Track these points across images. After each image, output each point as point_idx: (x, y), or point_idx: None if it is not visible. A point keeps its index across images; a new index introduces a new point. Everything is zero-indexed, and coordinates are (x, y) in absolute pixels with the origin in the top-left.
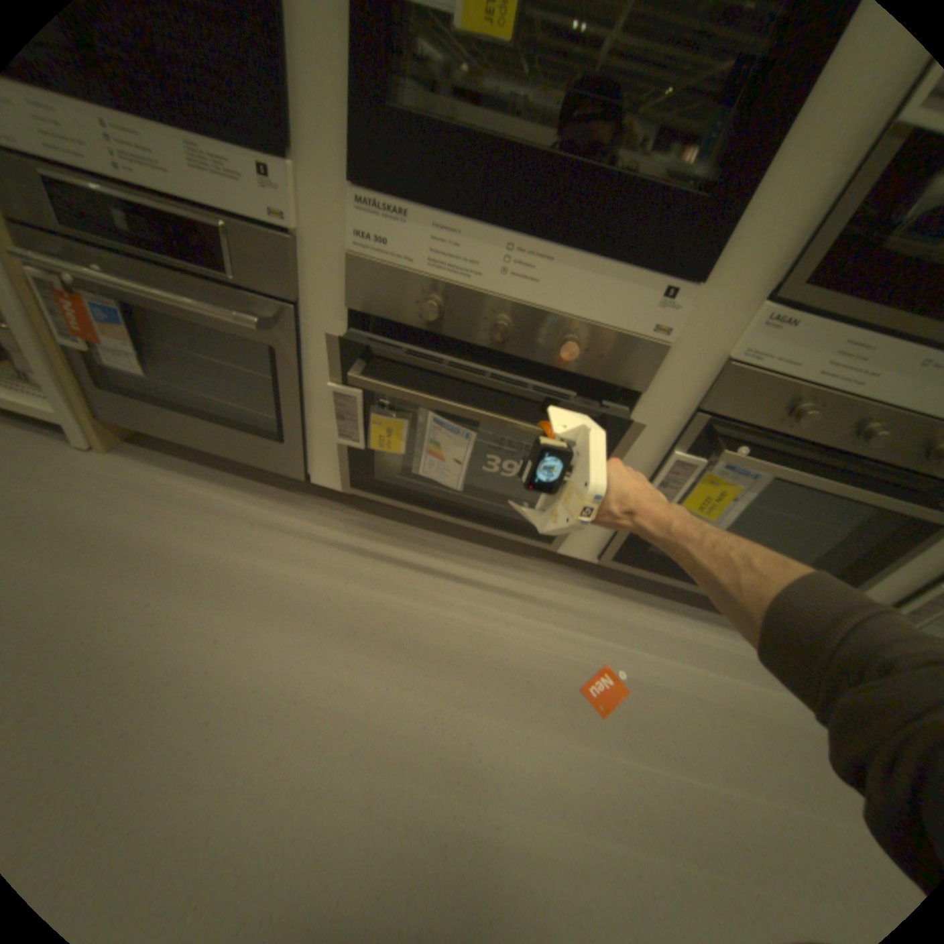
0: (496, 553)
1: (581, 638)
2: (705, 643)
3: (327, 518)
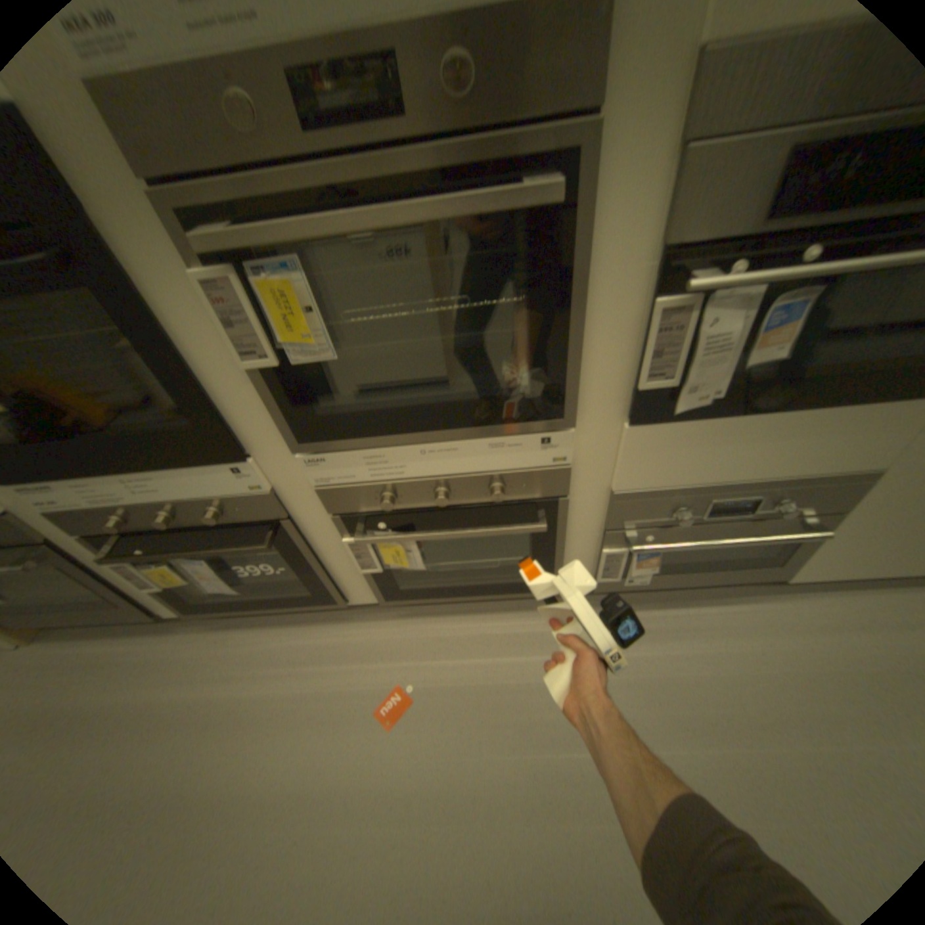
0: (320, 616)
1: (380, 668)
2: (486, 634)
3: (189, 636)
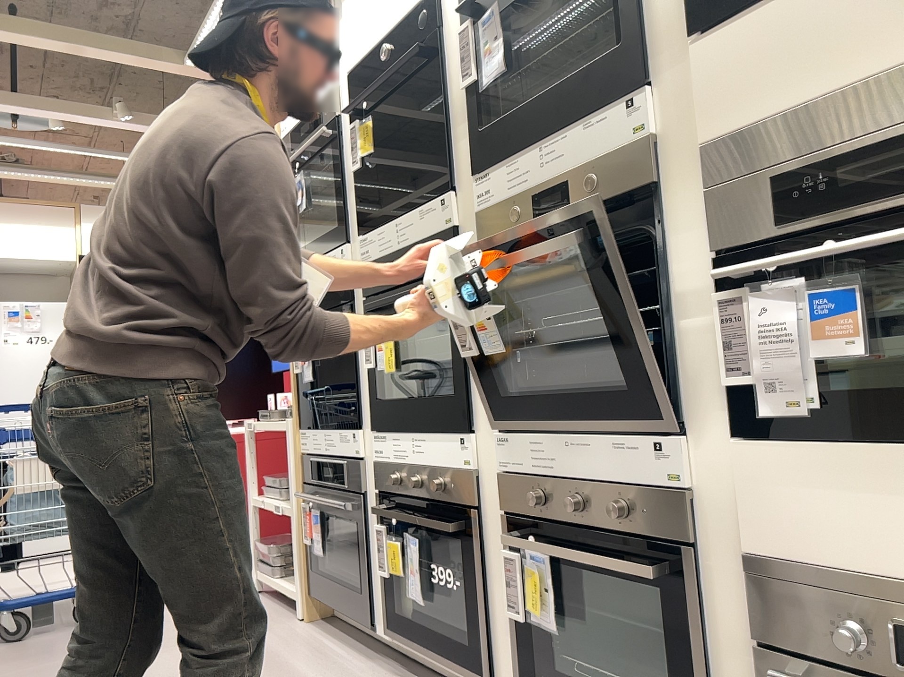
0: None
1: None
2: None
3: (378, 669)
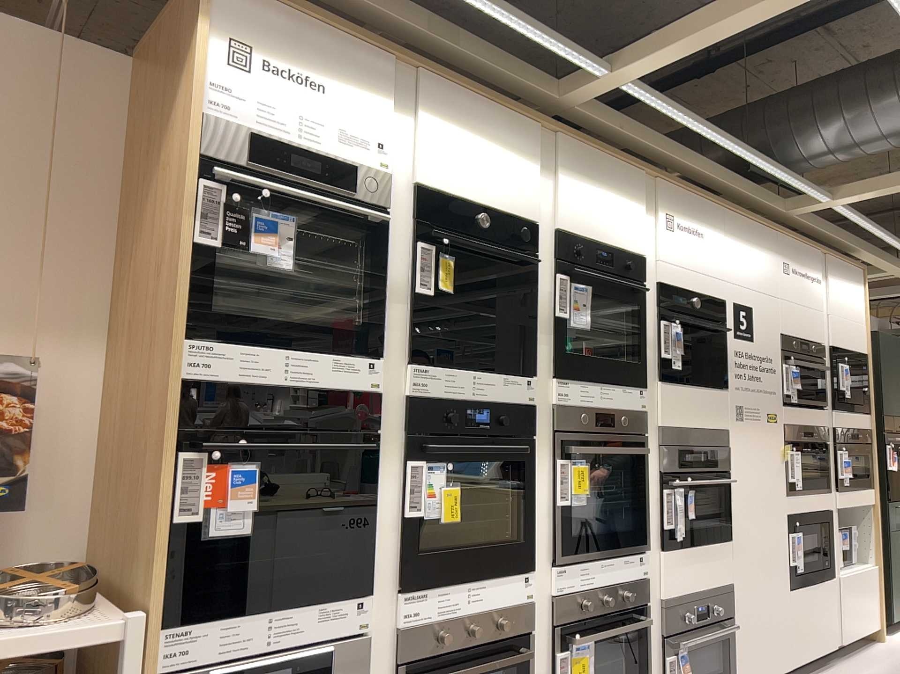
0: None
1: None
2: None
3: None
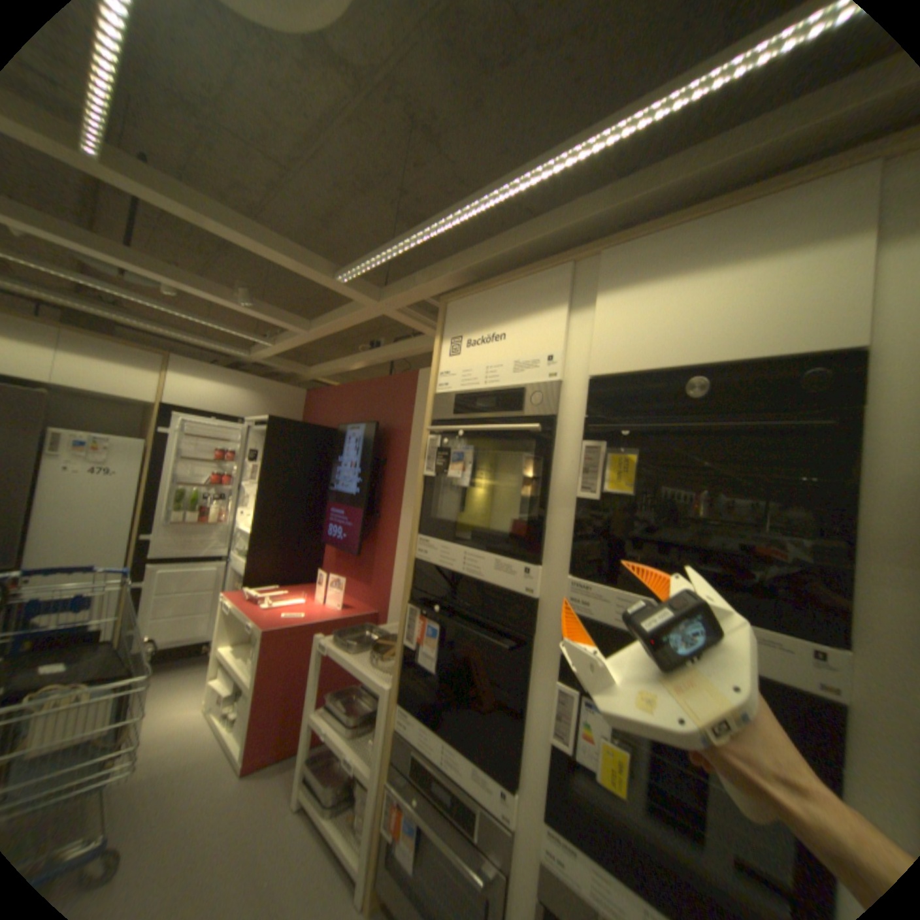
0: None
1: None
2: None
3: None
